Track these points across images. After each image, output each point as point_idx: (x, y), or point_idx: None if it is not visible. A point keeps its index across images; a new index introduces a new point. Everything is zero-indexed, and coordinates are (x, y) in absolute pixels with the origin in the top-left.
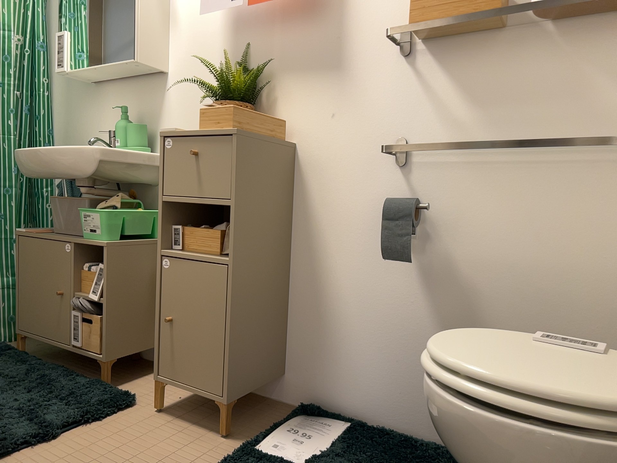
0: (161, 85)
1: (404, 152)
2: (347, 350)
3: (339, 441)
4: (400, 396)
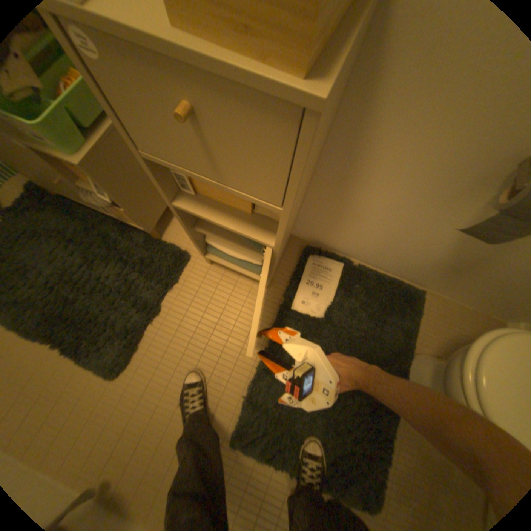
0: None
1: None
2: (356, 231)
3: (341, 289)
4: (386, 258)
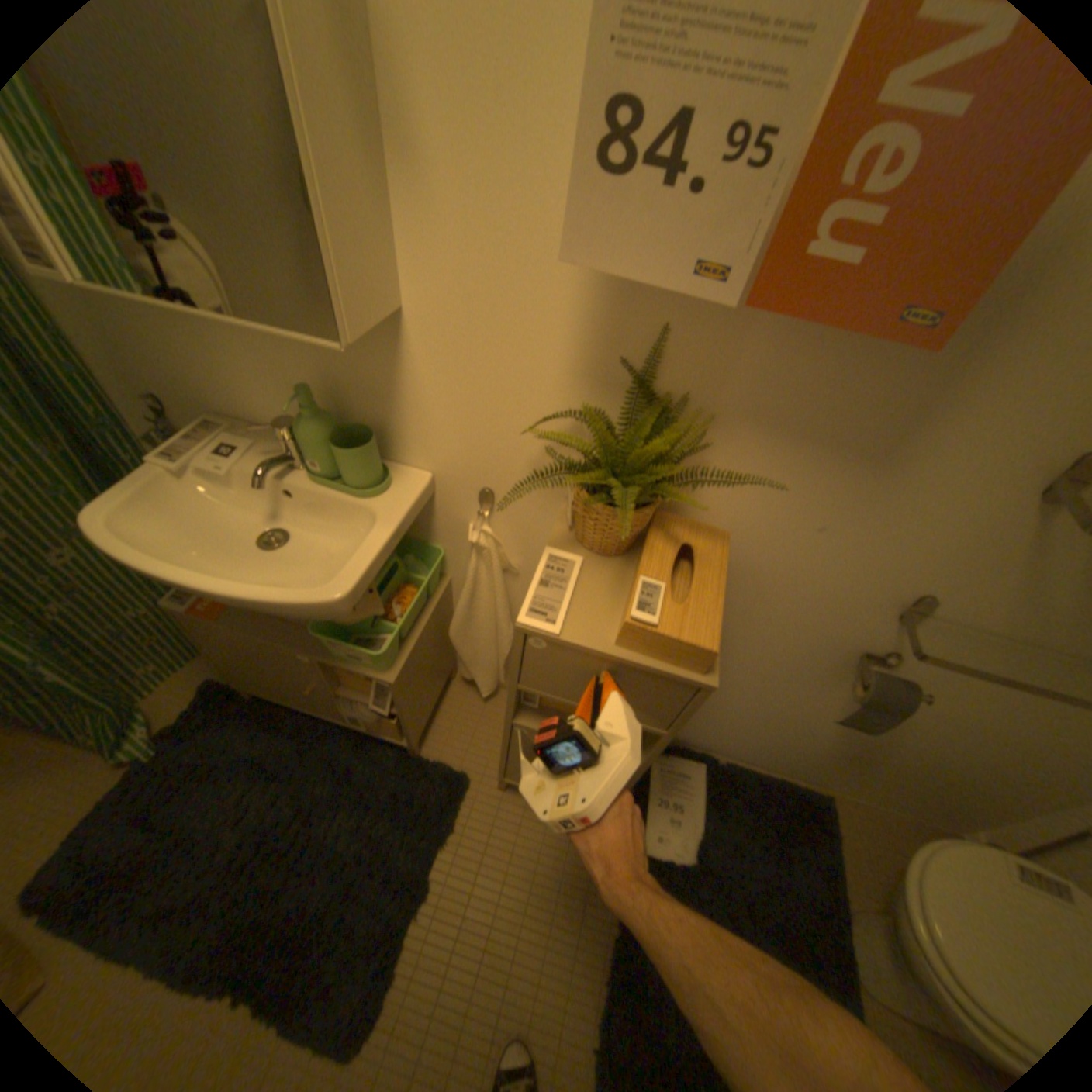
0: (382, 329)
1: (924, 612)
2: (715, 718)
3: (713, 810)
4: (763, 751)
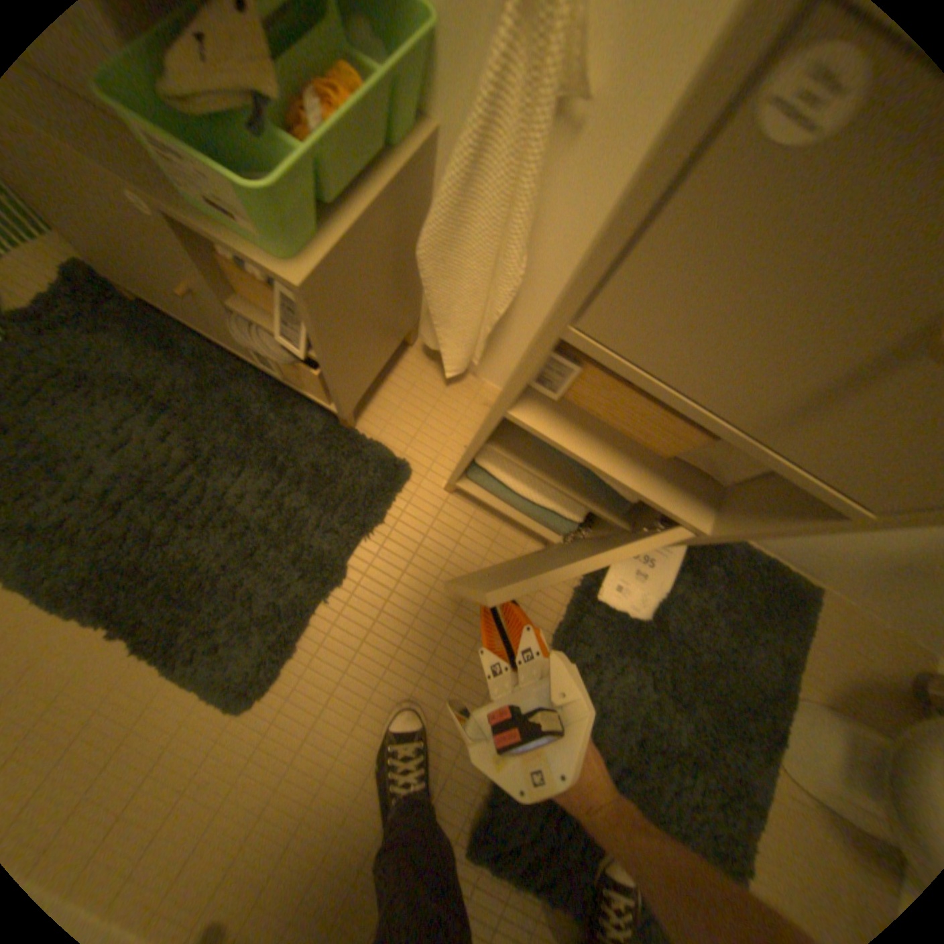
0: None
1: None
2: None
3: (690, 572)
4: None
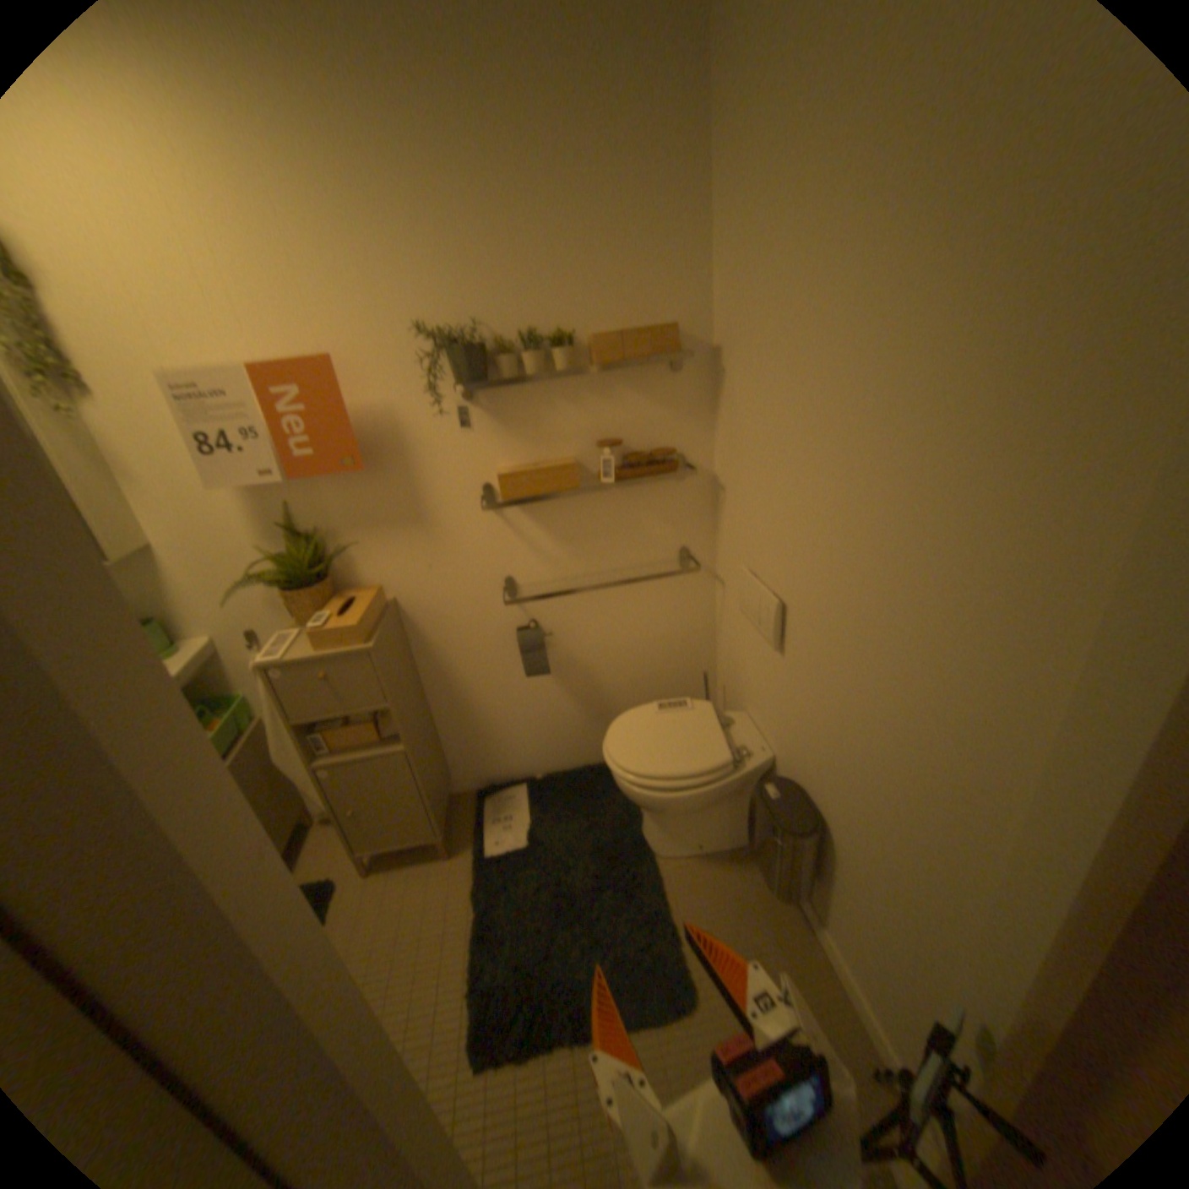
0: (141, 559)
1: (513, 588)
2: (503, 738)
3: (532, 807)
4: (553, 749)
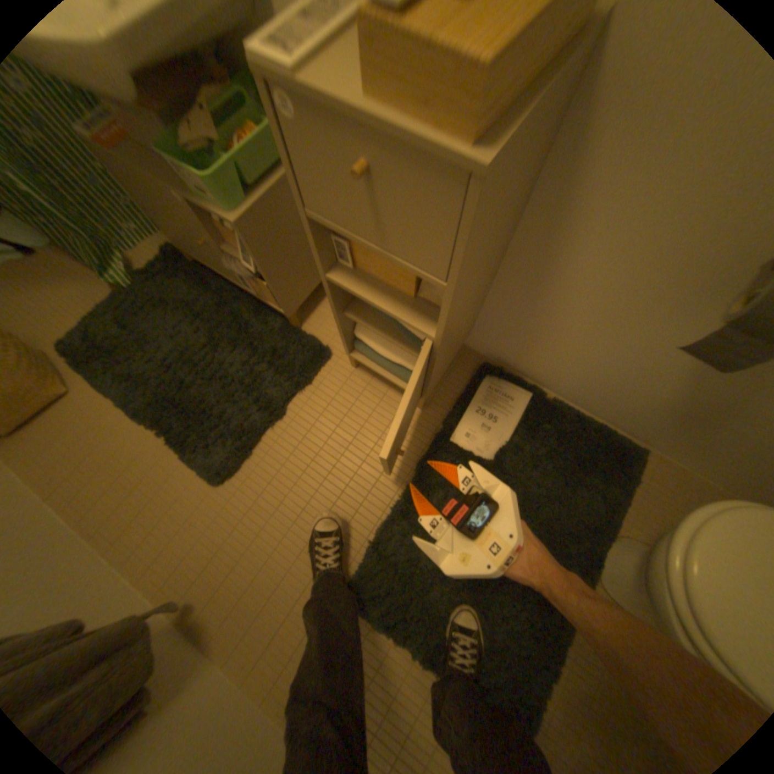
0: None
1: None
2: (553, 348)
3: (524, 427)
4: (594, 392)
